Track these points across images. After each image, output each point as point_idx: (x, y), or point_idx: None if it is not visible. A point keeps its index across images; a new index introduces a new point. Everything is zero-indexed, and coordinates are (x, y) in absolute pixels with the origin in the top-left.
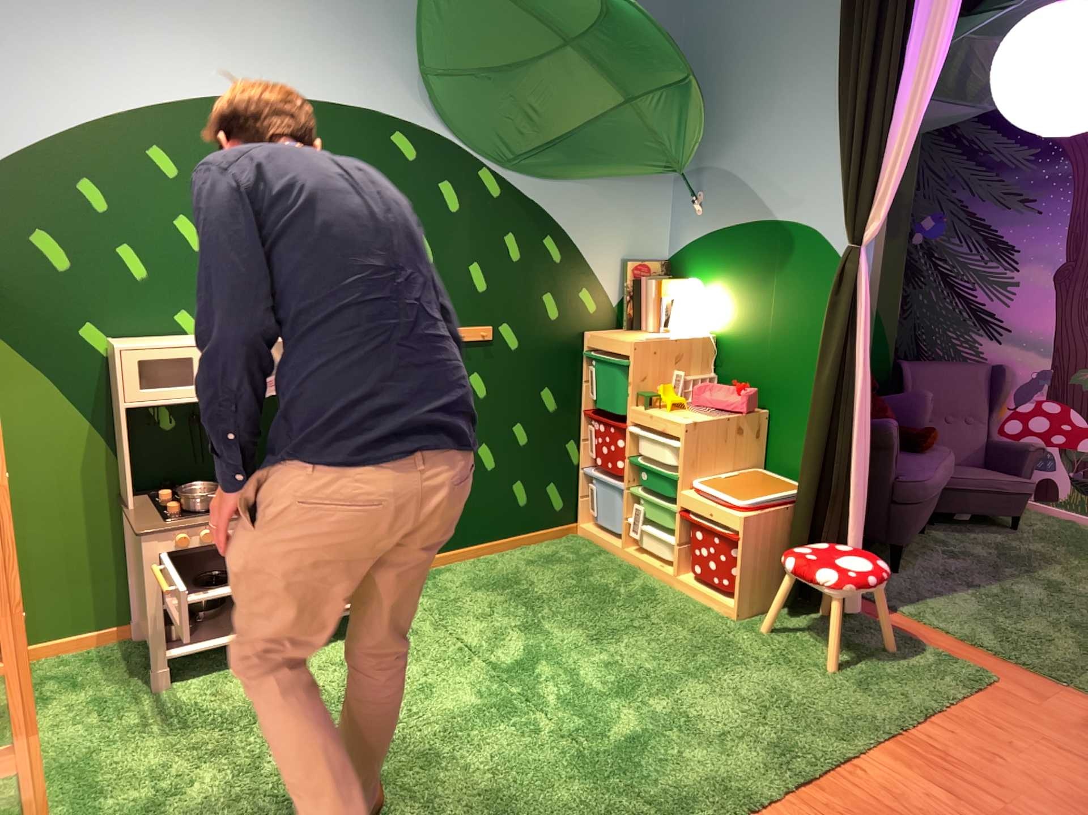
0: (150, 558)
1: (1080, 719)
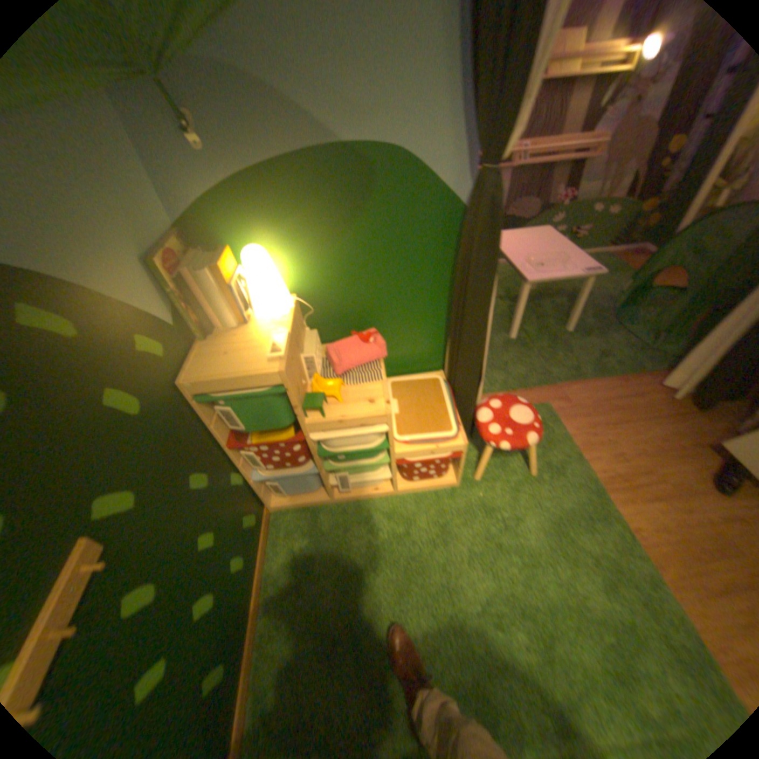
0: None
1: (587, 400)
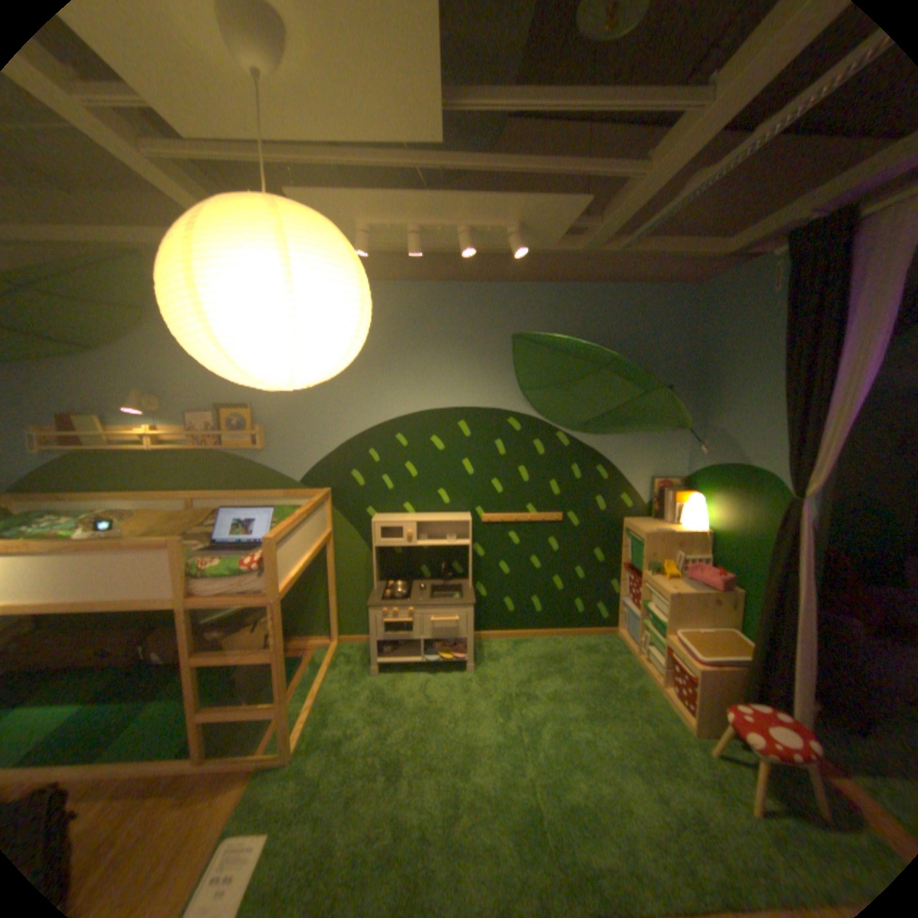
0: (371, 618)
1: None
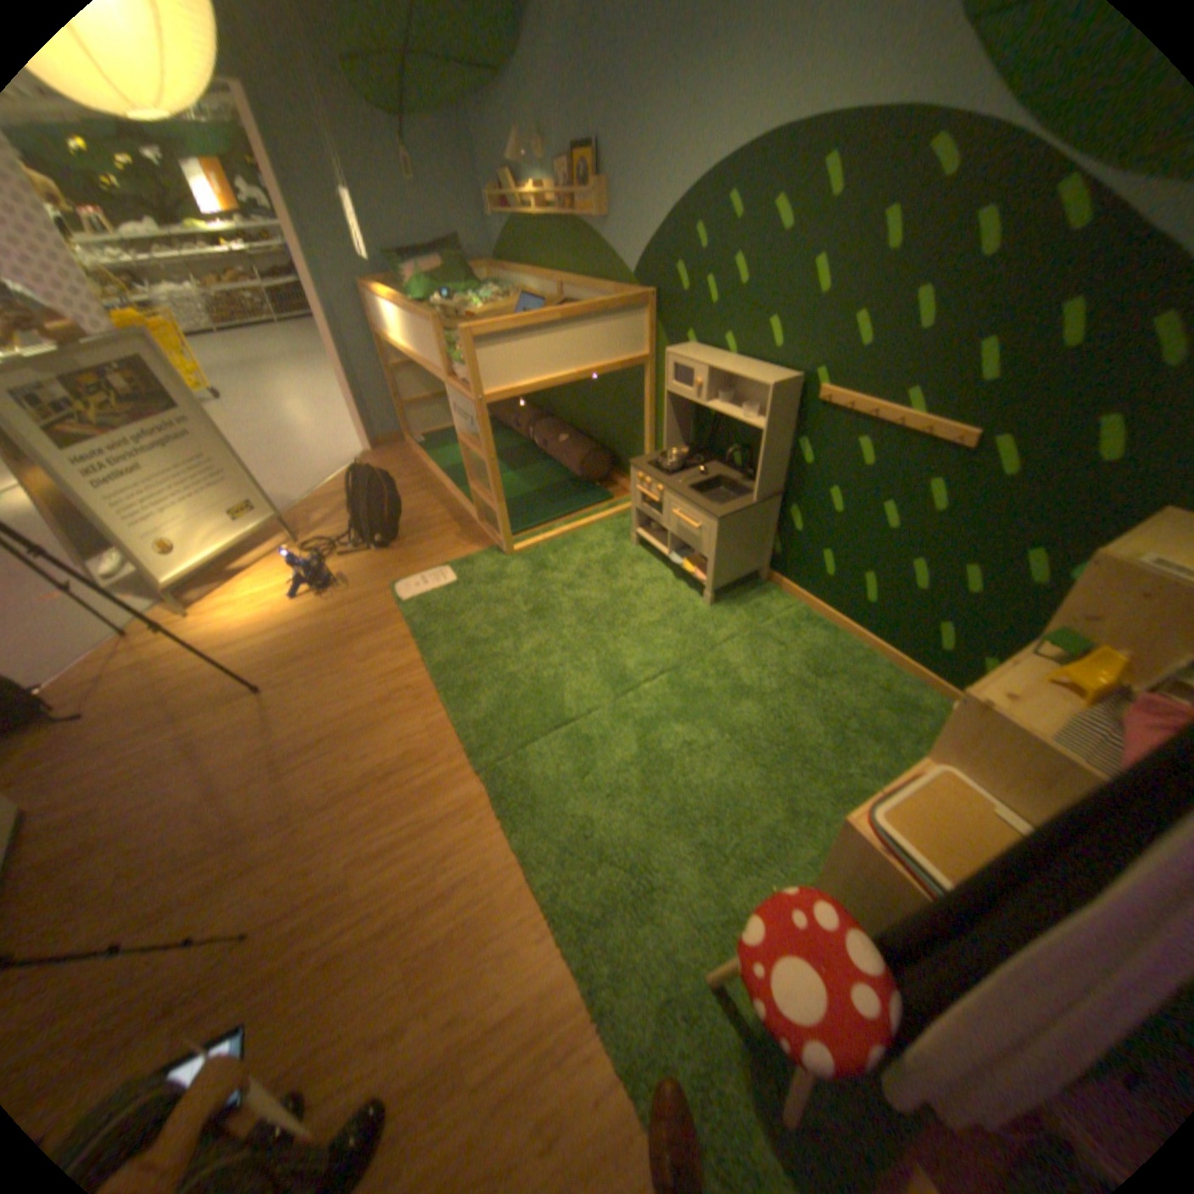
0: (630, 479)
1: None
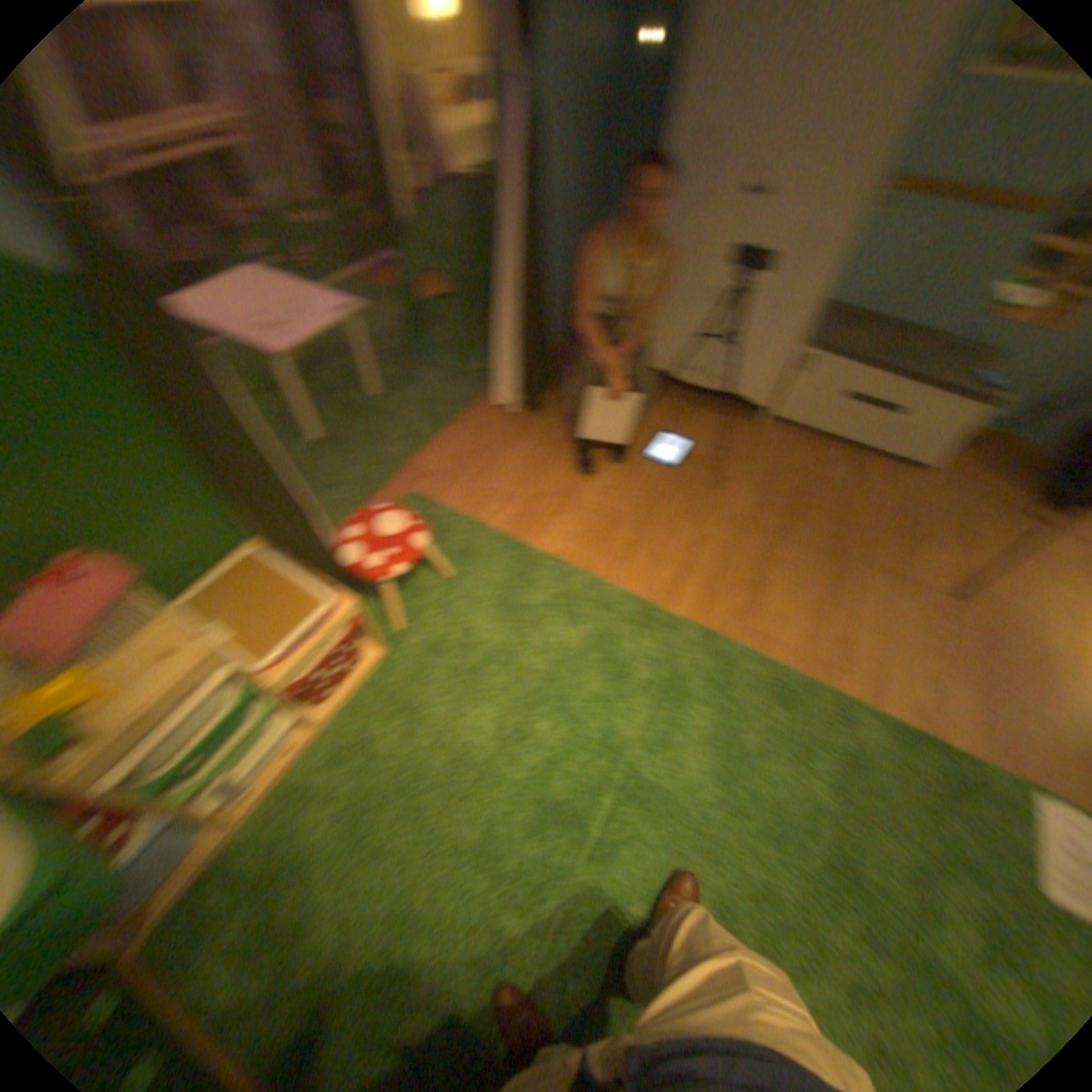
0: None
1: (449, 461)
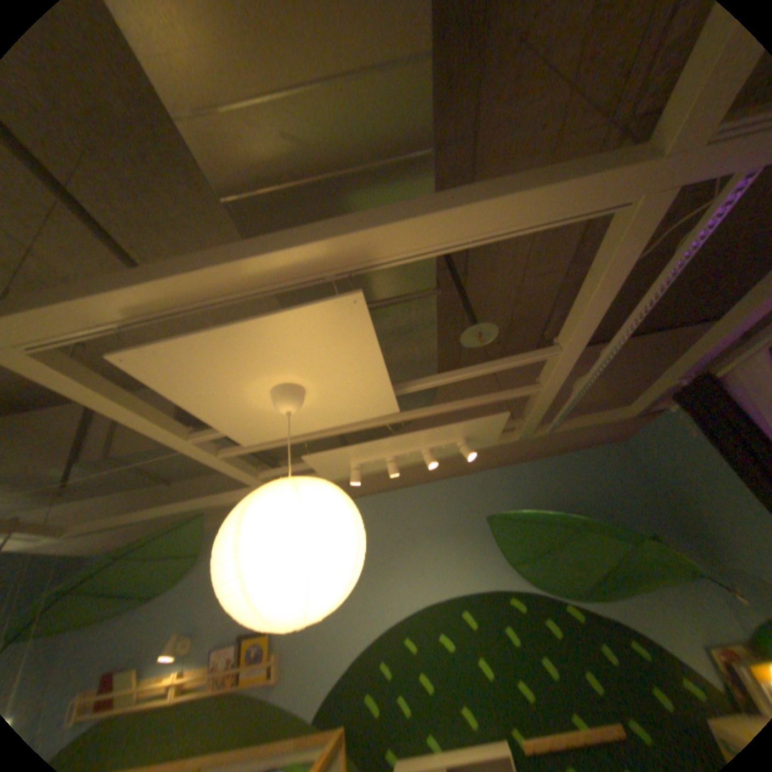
0: None
1: None
